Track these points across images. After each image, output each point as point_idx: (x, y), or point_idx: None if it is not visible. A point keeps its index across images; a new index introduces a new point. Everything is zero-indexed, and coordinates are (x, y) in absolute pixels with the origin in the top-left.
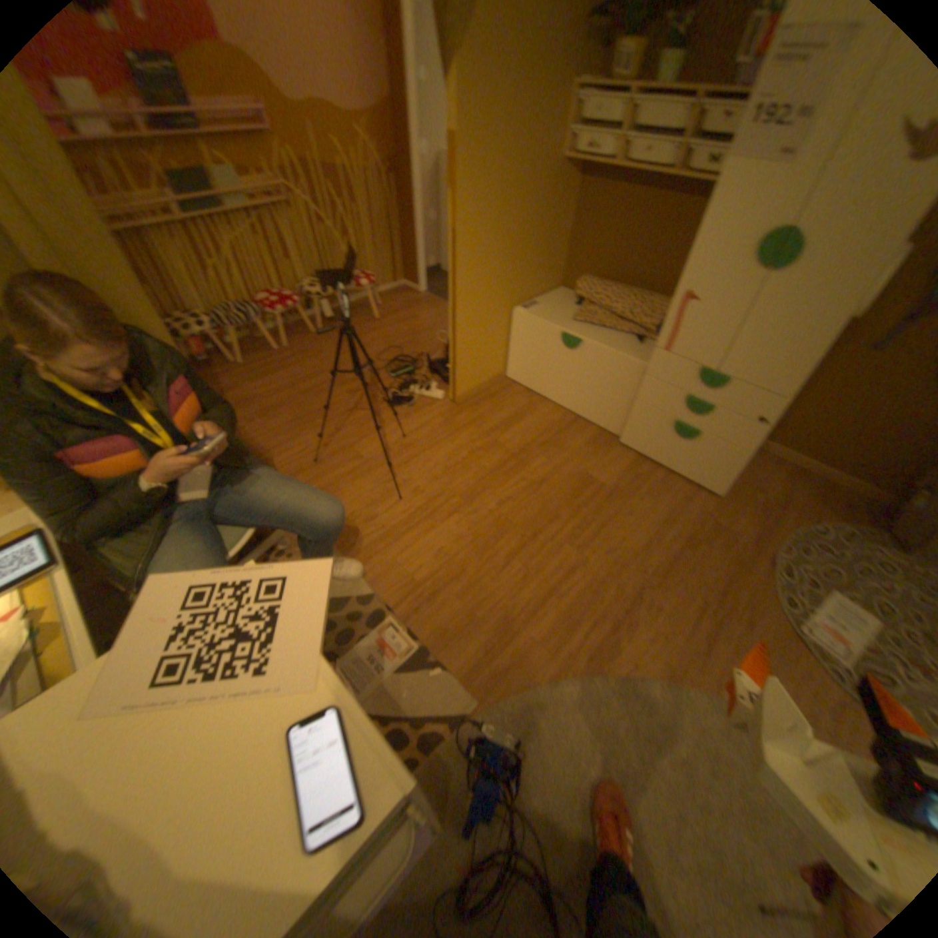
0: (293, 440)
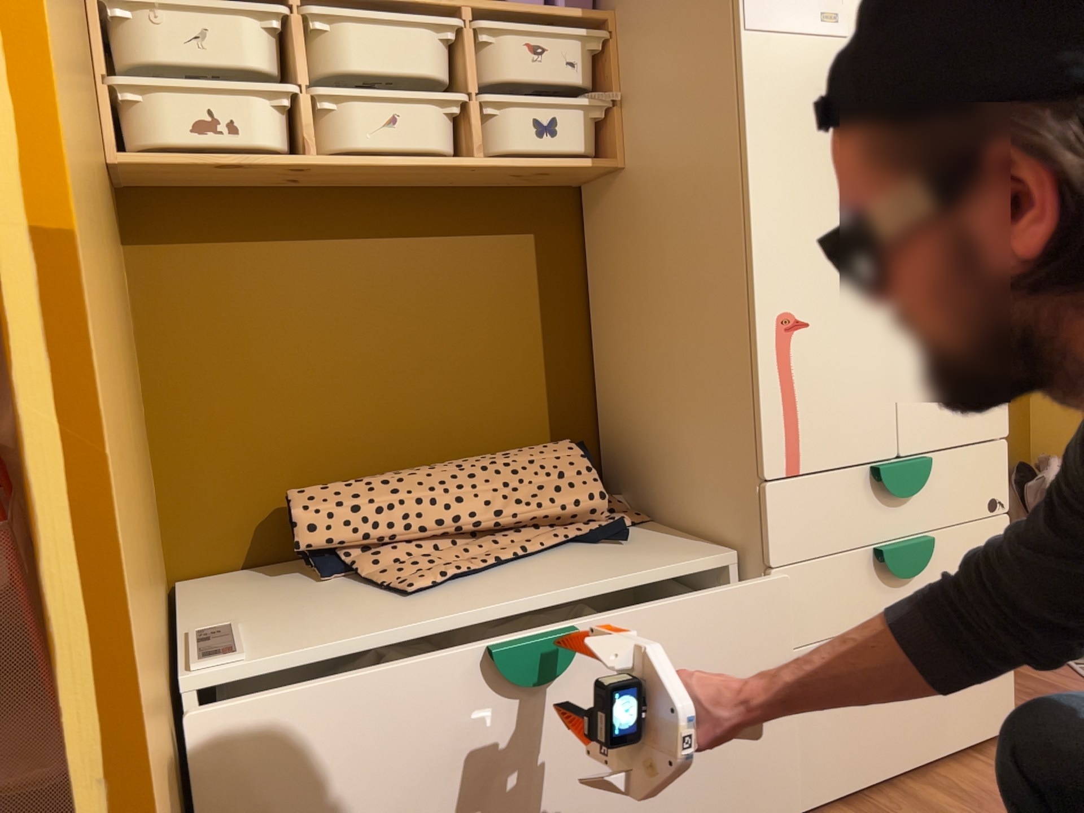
0: None
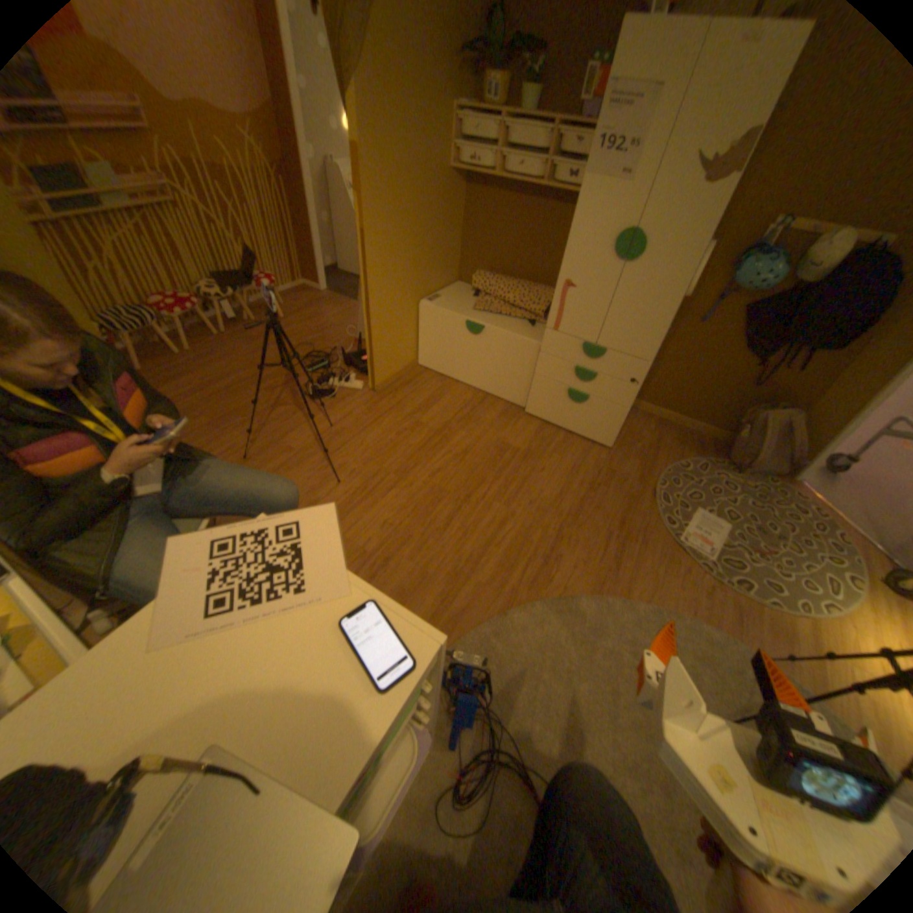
0: (217, 440)
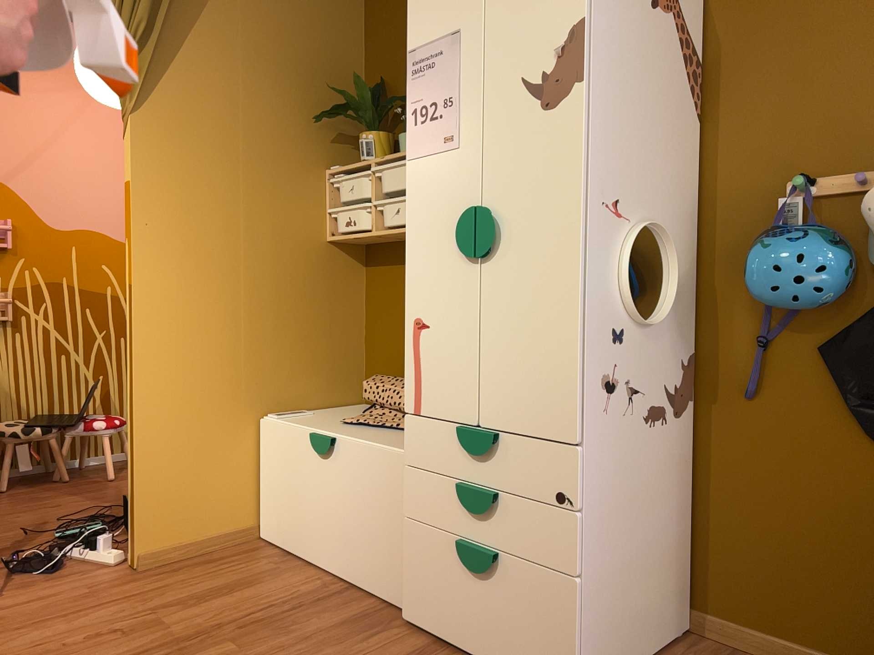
0: None
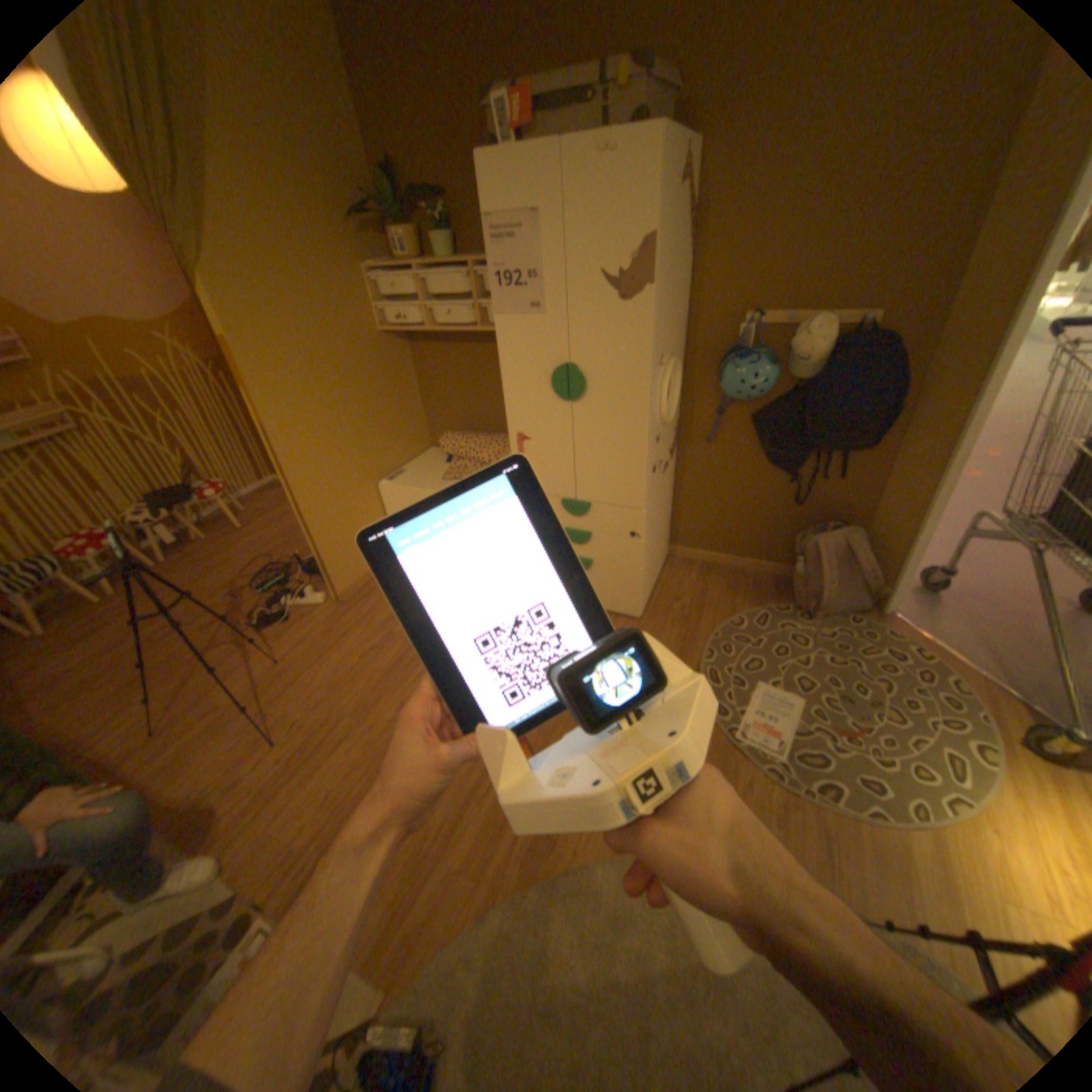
0: (120, 716)
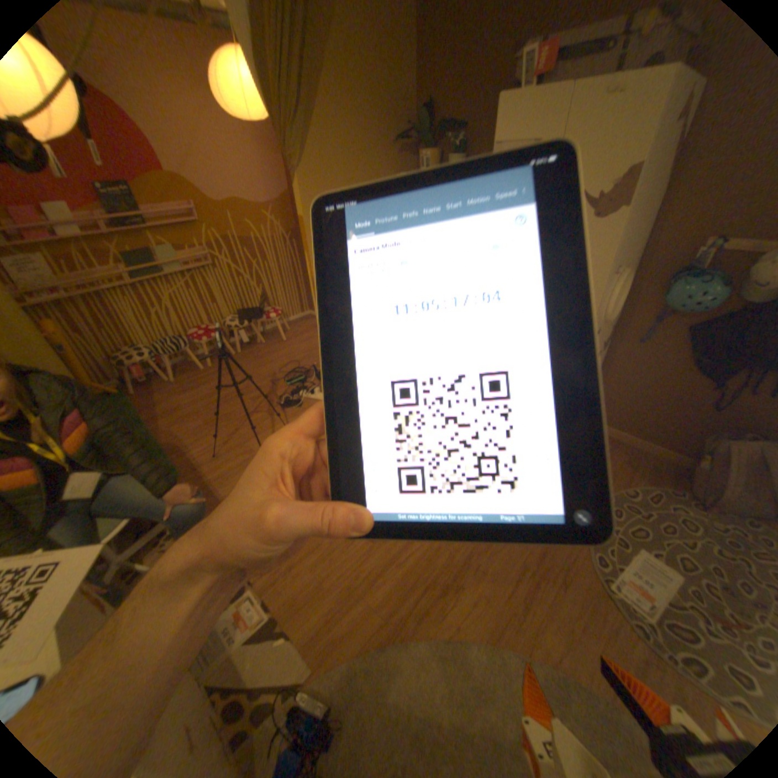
0: (201, 440)
